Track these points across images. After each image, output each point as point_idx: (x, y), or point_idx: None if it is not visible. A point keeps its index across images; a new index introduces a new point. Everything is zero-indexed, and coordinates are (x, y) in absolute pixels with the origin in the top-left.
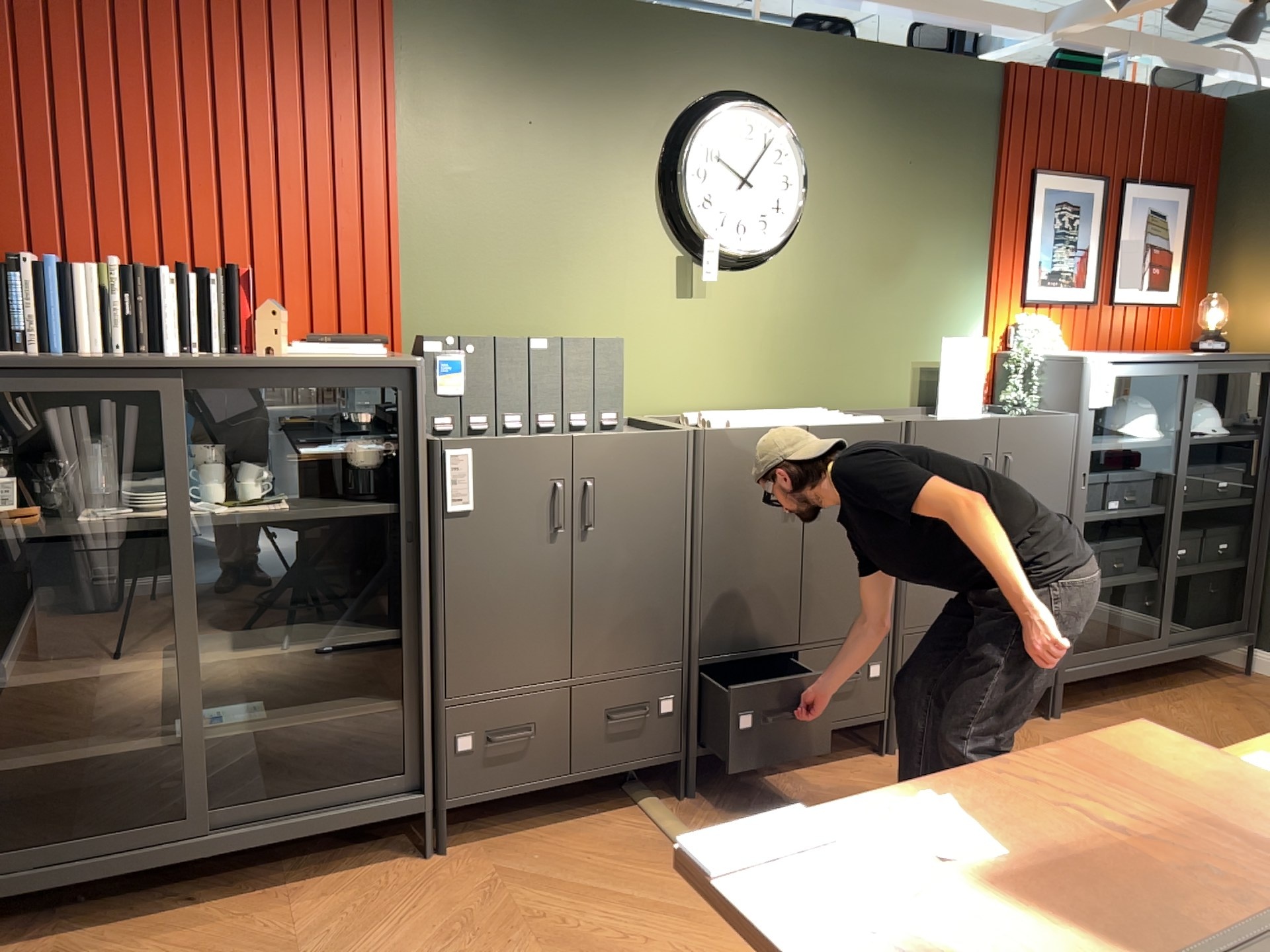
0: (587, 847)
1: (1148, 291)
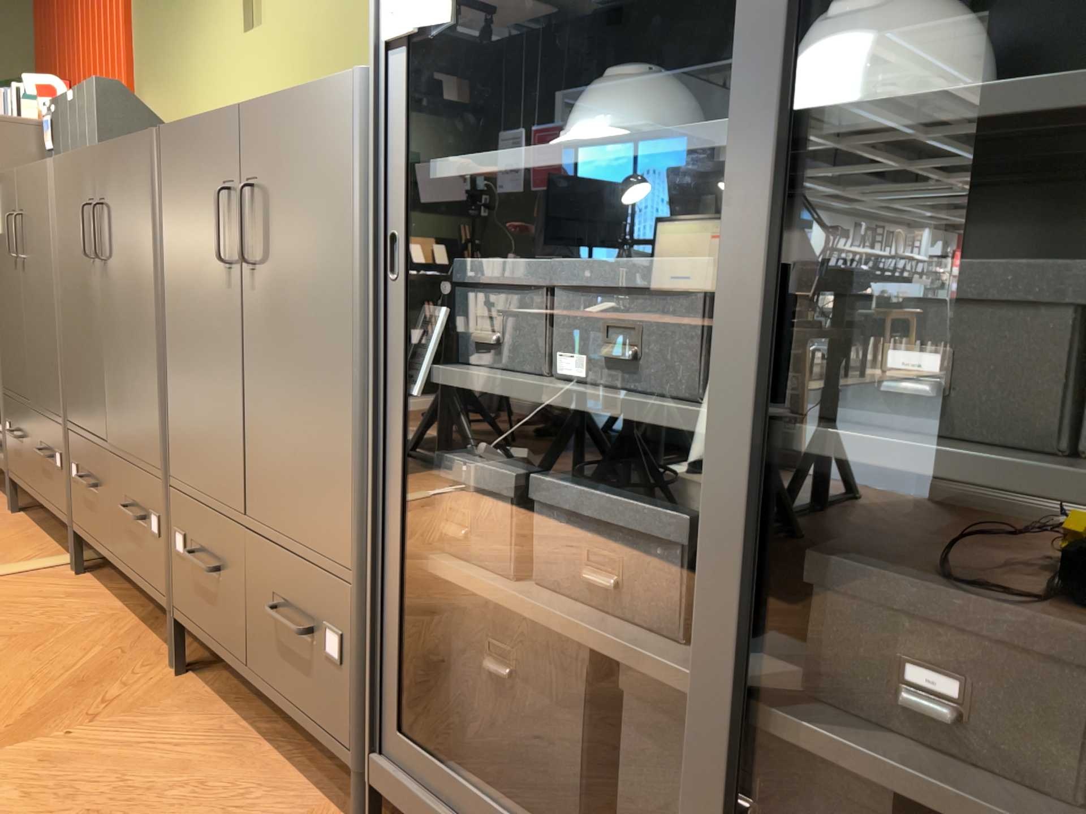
0: None
1: None
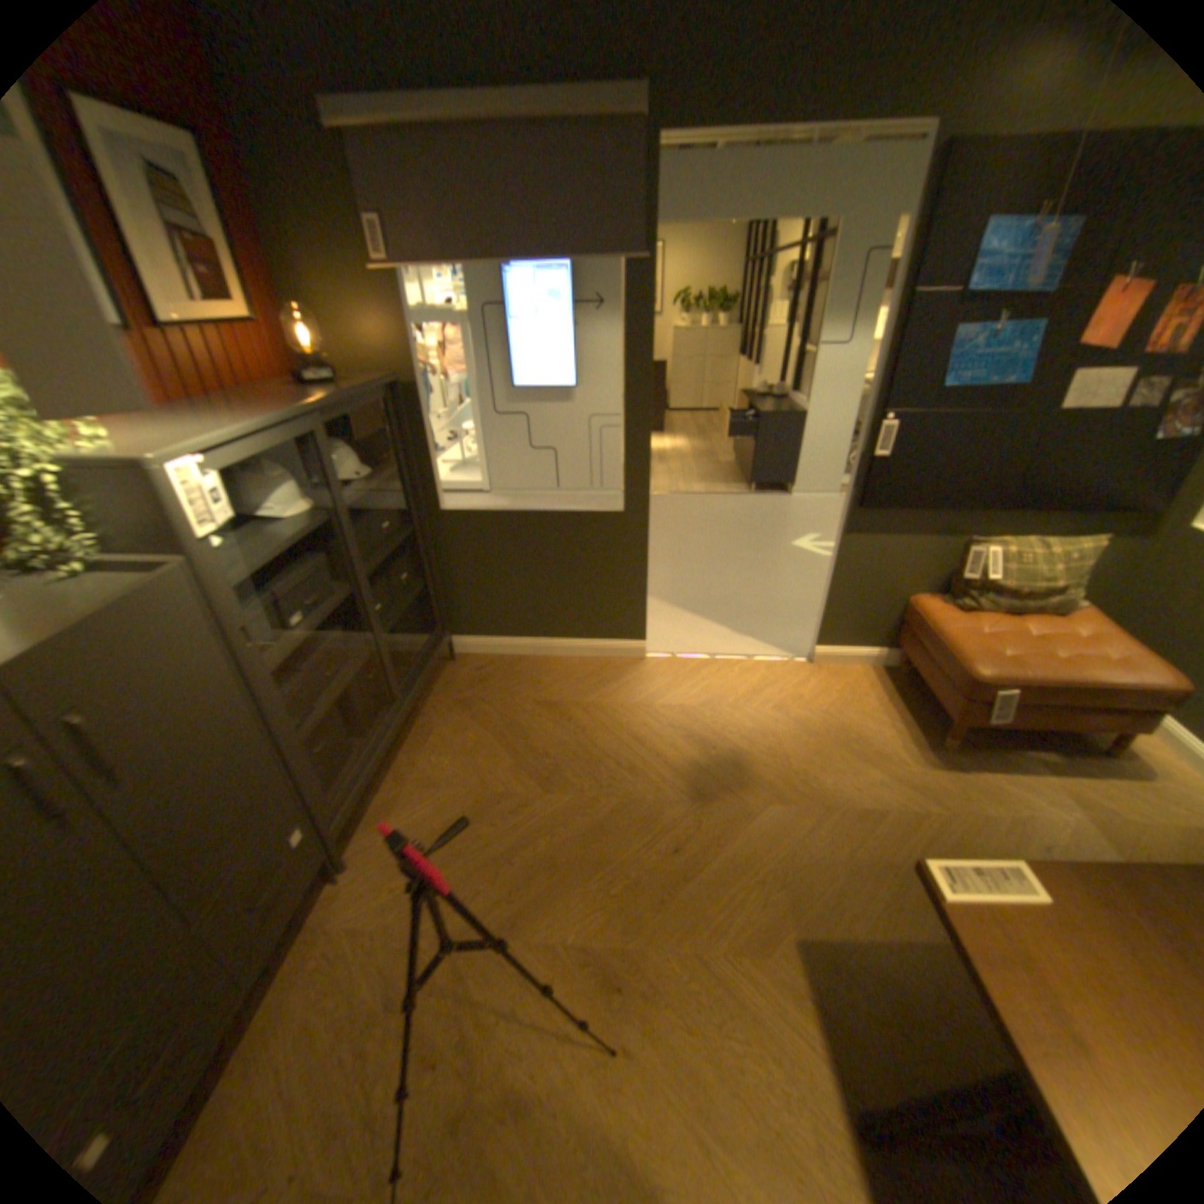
0: None
1: (207, 299)
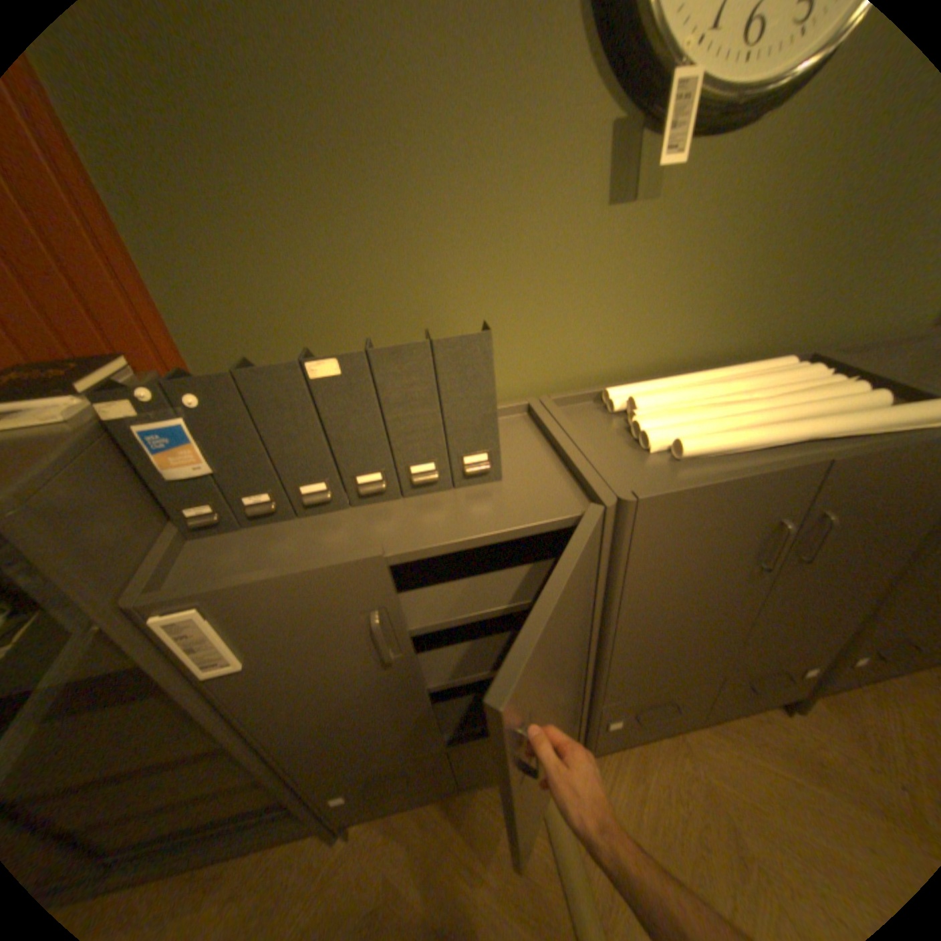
0: (476, 856)
1: None
